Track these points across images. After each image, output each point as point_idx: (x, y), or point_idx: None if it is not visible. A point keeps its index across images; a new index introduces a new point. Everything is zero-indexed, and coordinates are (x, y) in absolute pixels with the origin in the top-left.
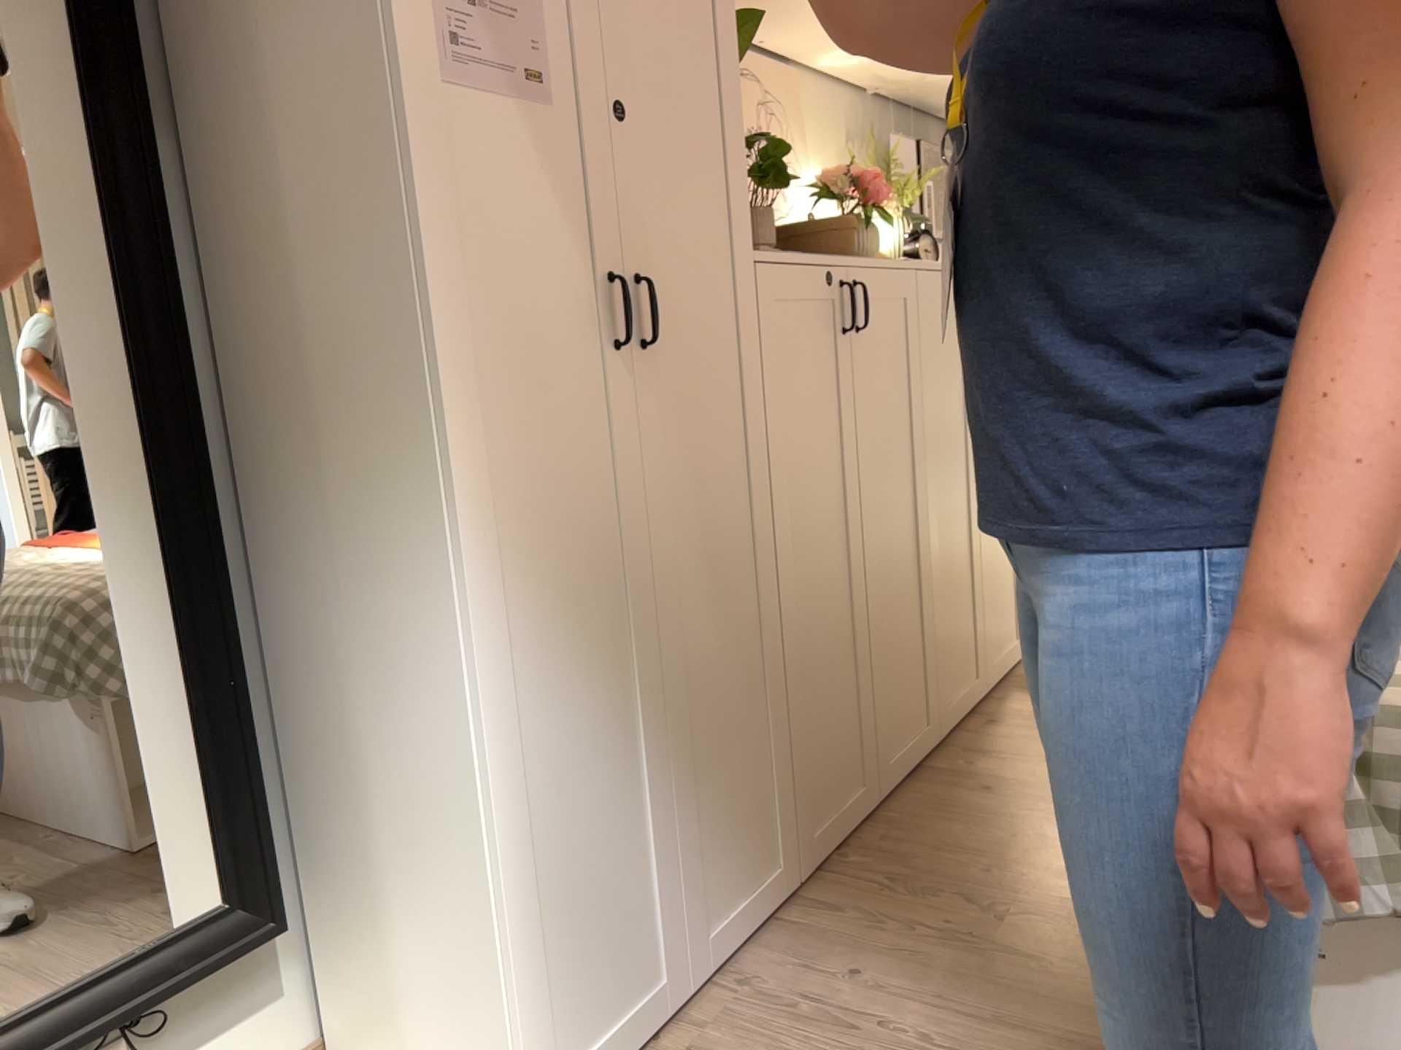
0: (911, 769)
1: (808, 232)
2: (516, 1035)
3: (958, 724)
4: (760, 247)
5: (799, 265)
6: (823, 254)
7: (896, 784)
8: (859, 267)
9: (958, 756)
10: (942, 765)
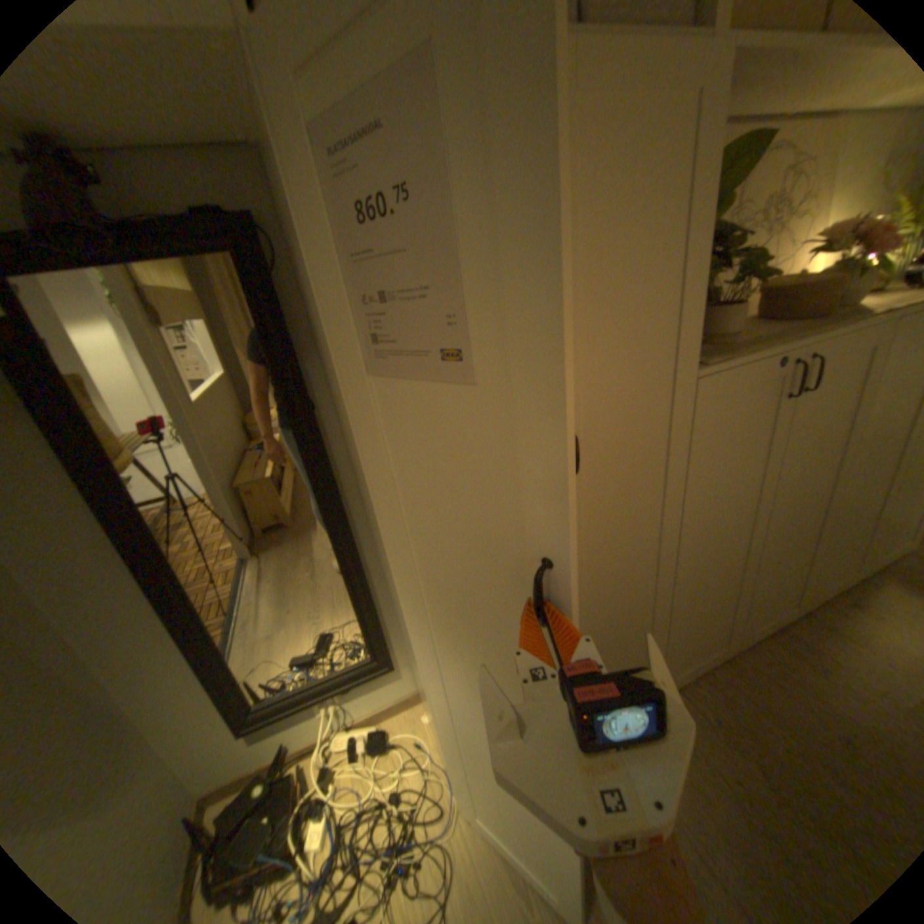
0: (778, 631)
1: (796, 297)
2: (460, 780)
3: (831, 602)
4: (719, 359)
5: (754, 365)
6: (793, 337)
7: (761, 641)
8: (828, 342)
9: (818, 632)
10: (803, 636)
